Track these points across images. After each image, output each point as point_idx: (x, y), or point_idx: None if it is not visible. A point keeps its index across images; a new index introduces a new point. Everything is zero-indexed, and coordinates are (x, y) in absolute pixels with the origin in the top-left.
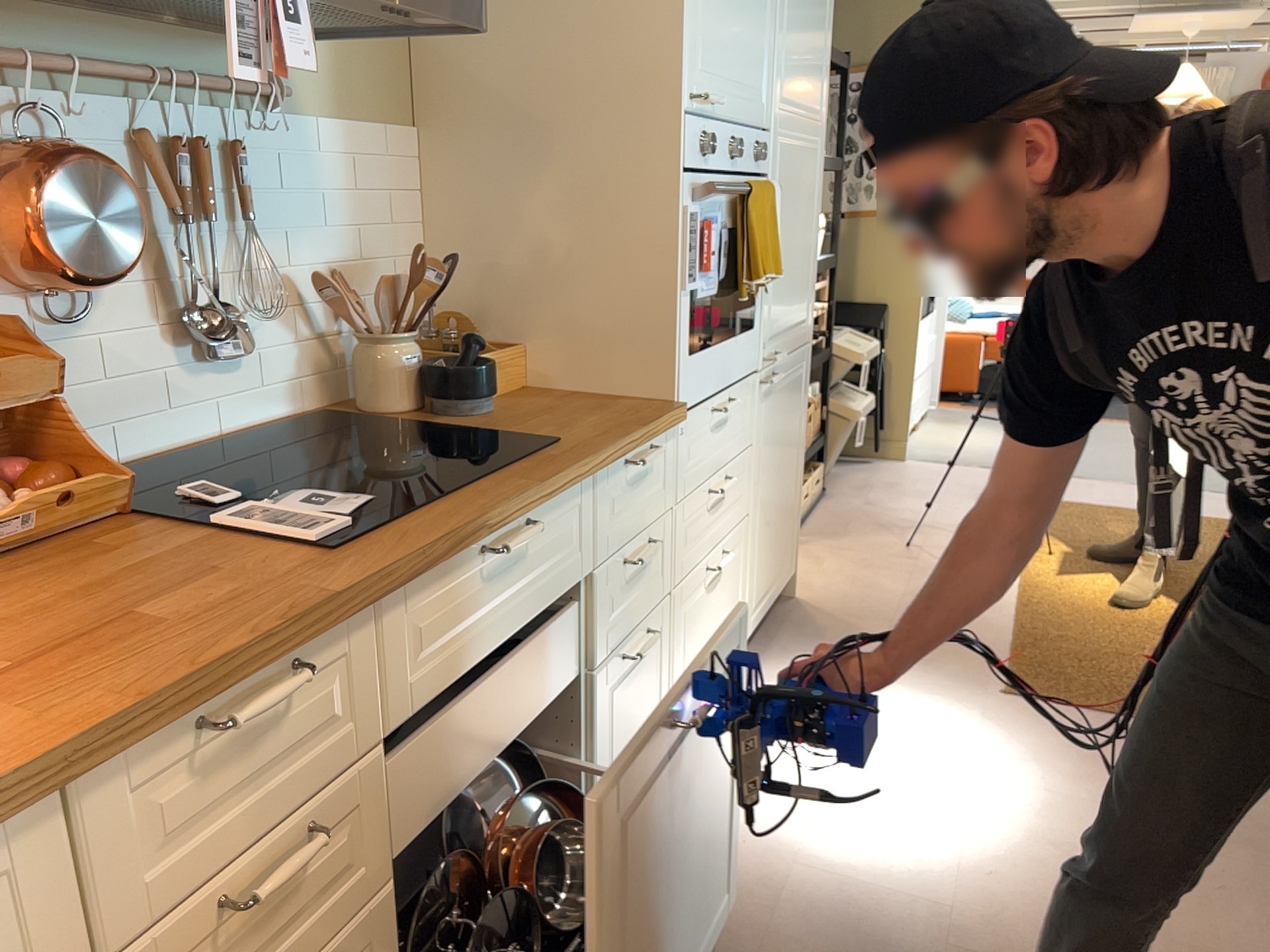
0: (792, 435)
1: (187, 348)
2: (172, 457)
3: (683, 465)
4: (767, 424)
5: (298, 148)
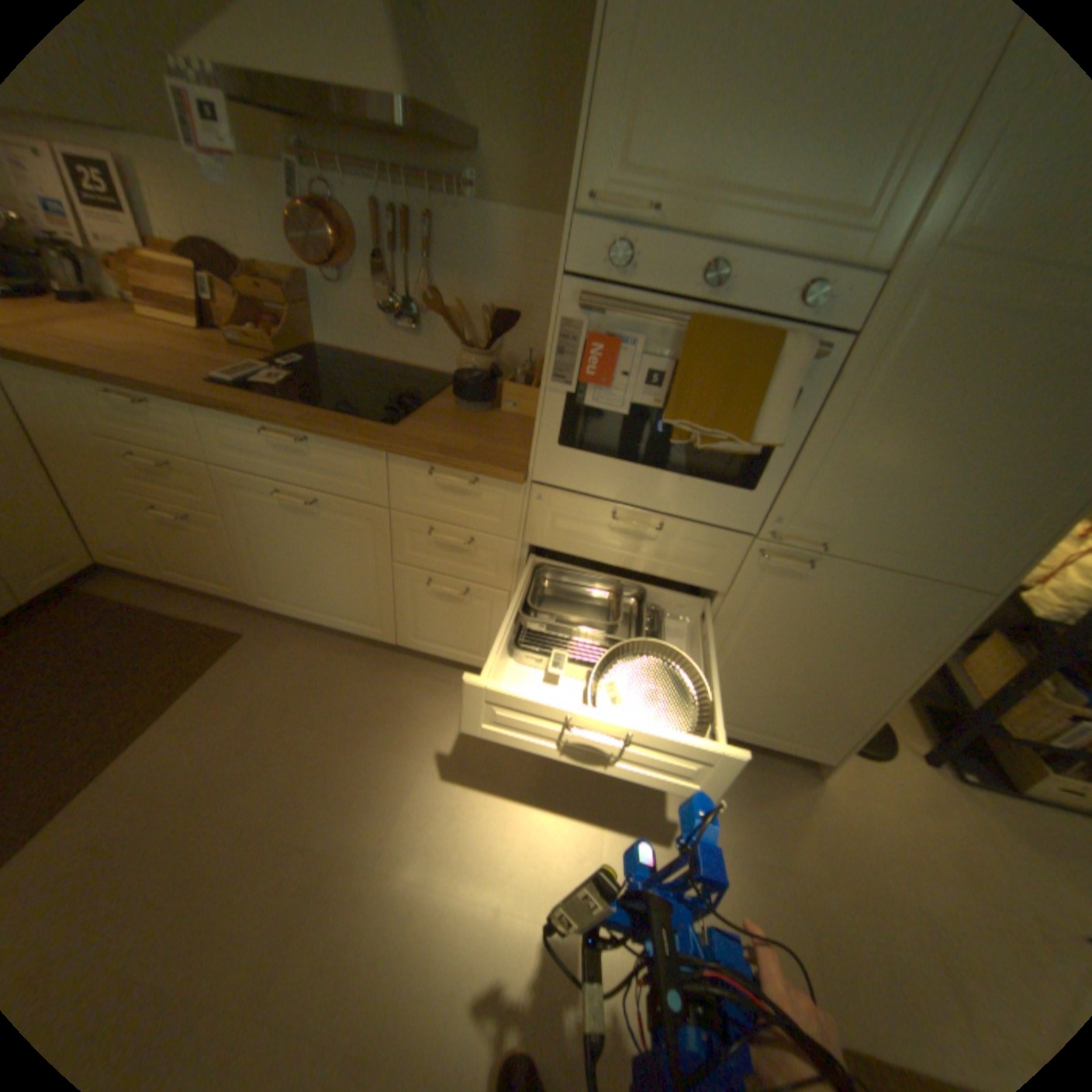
0: (867, 651)
1: (398, 316)
2: (374, 360)
3: (541, 525)
4: (773, 598)
5: (473, 220)
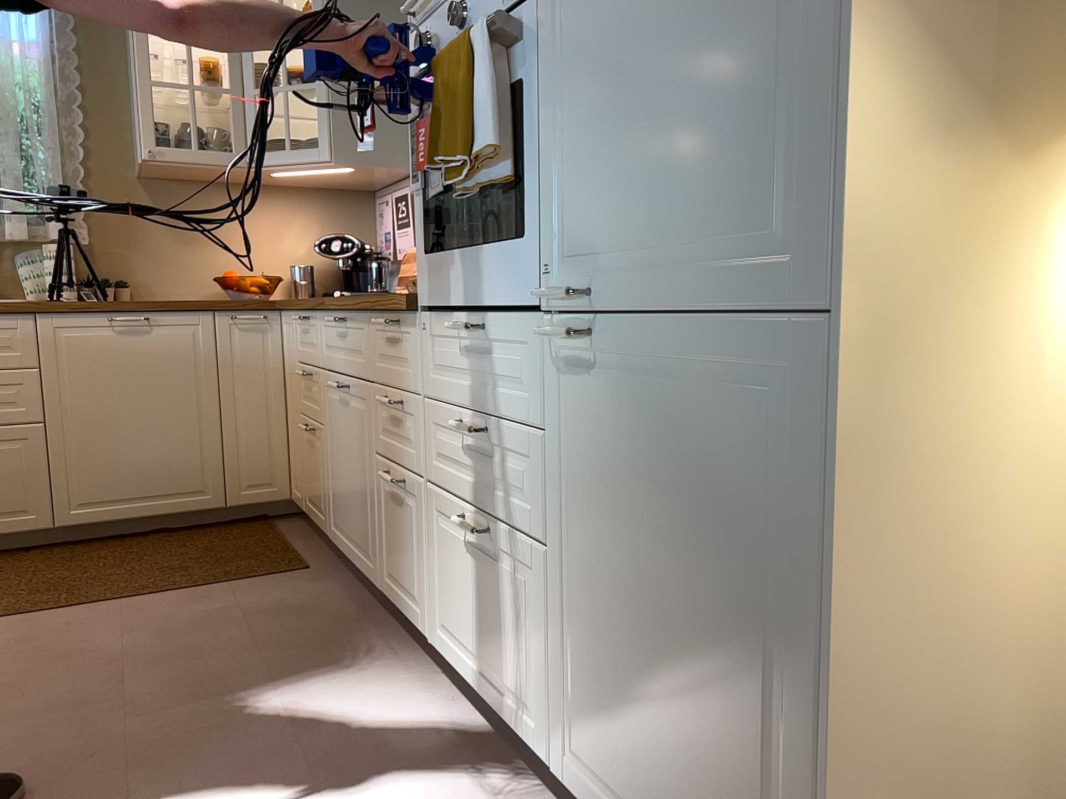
0: (729, 551)
1: None
2: None
3: (431, 366)
4: (589, 429)
5: None
